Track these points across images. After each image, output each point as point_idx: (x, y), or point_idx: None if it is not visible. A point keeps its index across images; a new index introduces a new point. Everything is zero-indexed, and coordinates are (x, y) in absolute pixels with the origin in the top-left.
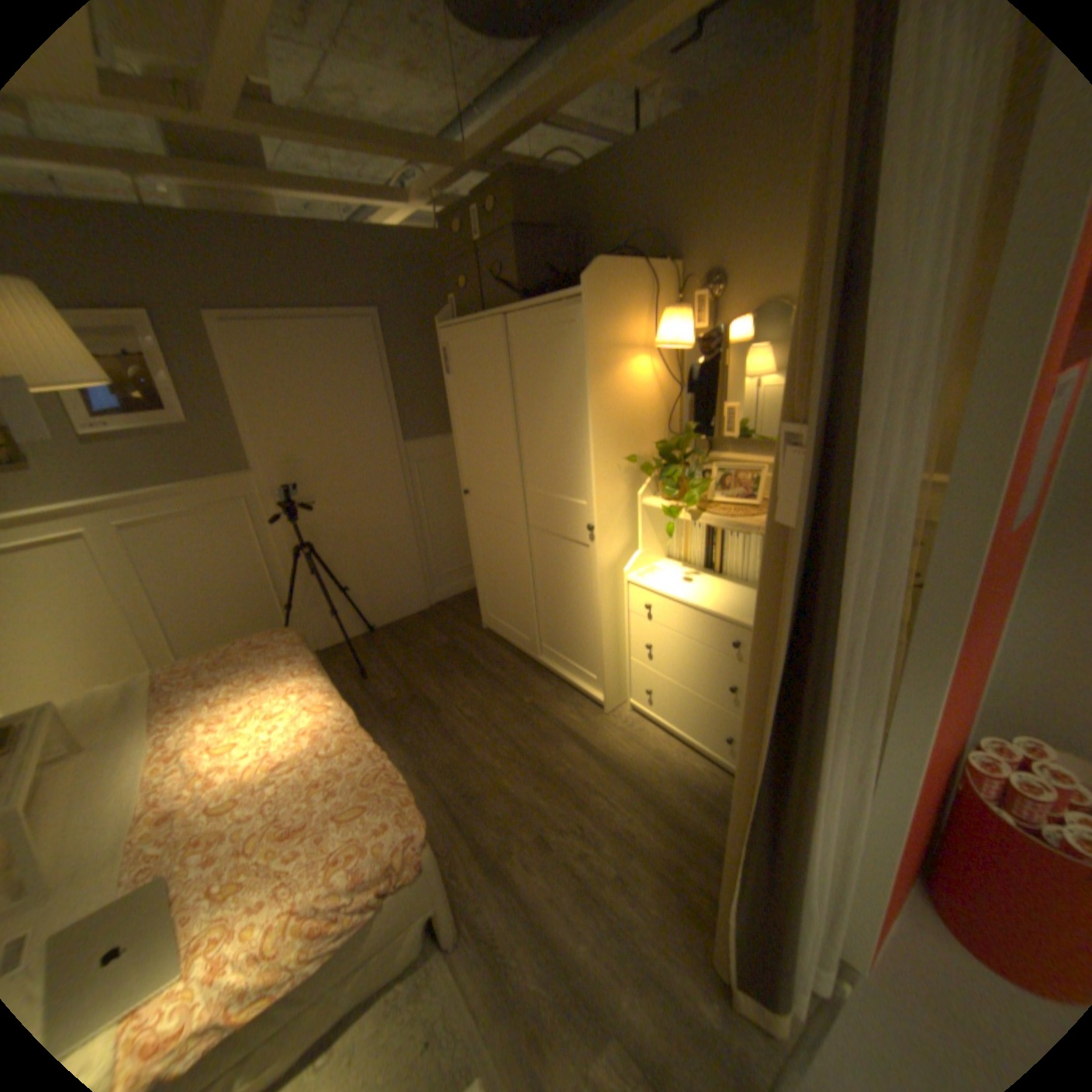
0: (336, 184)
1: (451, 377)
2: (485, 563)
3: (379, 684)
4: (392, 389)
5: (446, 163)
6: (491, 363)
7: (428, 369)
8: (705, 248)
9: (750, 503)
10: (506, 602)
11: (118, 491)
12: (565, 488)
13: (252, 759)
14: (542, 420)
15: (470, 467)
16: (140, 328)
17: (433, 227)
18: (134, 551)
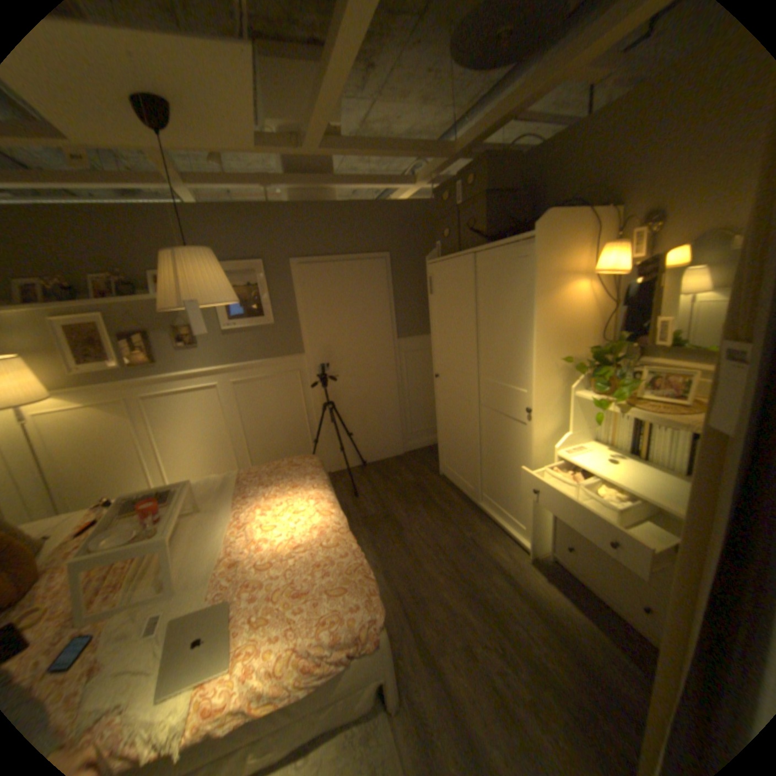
0: (372, 178)
1: (434, 296)
2: (446, 427)
3: (366, 502)
4: (394, 304)
5: (443, 156)
6: (462, 287)
7: (418, 291)
8: (646, 194)
9: (681, 402)
10: (459, 458)
11: (236, 363)
12: (511, 378)
13: (284, 538)
14: (497, 327)
15: (441, 359)
16: (258, 270)
17: (431, 197)
18: (240, 397)
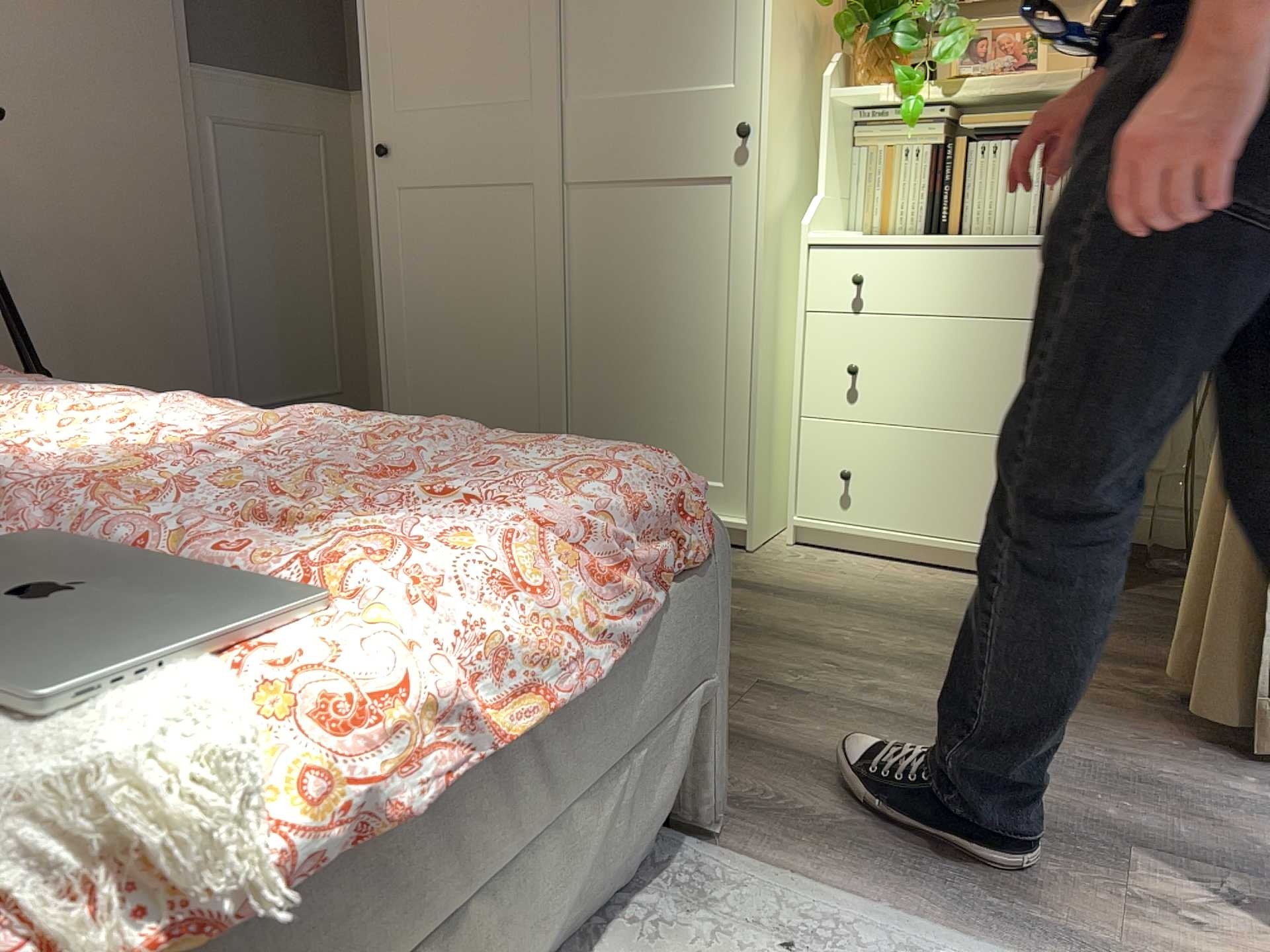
0: None
1: None
2: (423, 315)
3: None
4: None
5: None
6: None
7: None
8: None
9: (1032, 73)
10: (480, 391)
11: None
12: (684, 65)
13: (108, 452)
14: None
15: (406, 88)
16: None
17: None
18: None
